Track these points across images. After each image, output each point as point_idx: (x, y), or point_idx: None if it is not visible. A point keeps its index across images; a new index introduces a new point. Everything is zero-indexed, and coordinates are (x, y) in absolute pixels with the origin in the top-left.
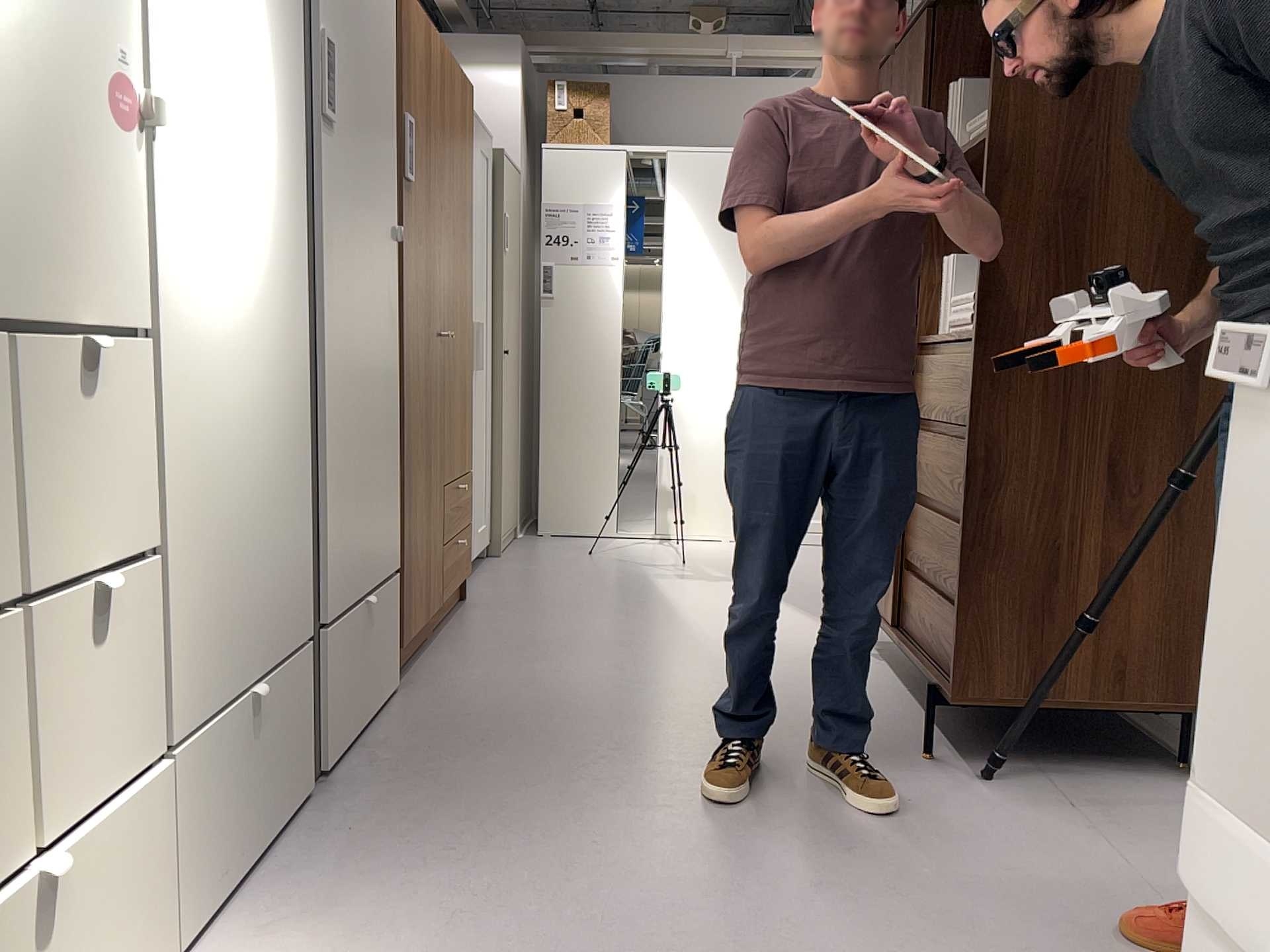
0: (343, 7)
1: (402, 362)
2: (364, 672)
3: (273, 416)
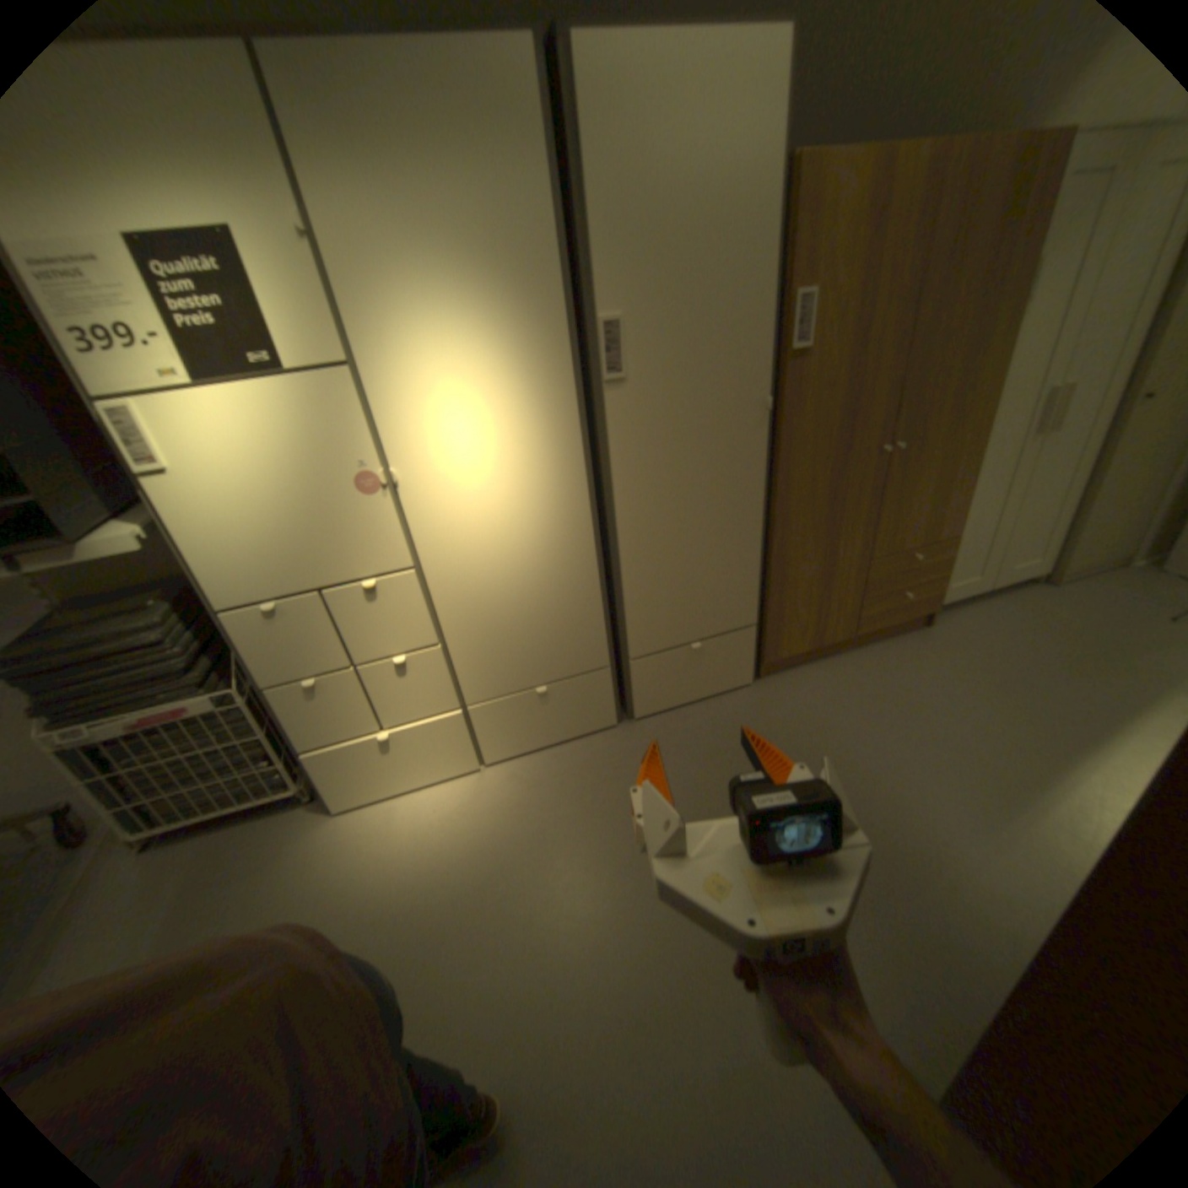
0: (646, 272)
1: (777, 495)
2: (692, 677)
3: (552, 574)
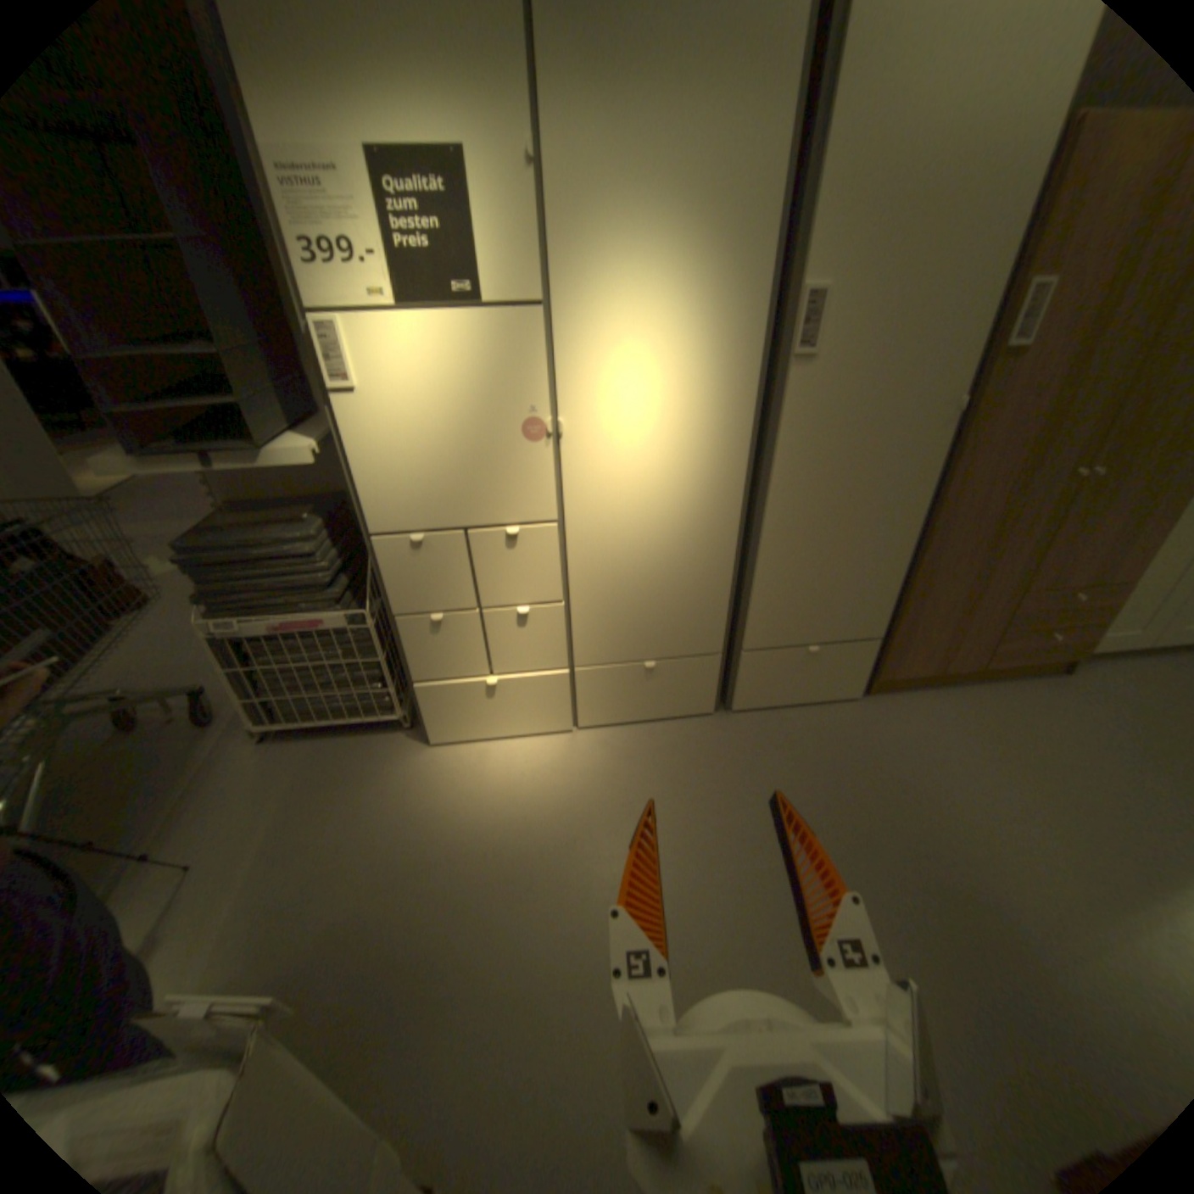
0: (871, 240)
1: (945, 505)
2: (802, 681)
3: (689, 551)
